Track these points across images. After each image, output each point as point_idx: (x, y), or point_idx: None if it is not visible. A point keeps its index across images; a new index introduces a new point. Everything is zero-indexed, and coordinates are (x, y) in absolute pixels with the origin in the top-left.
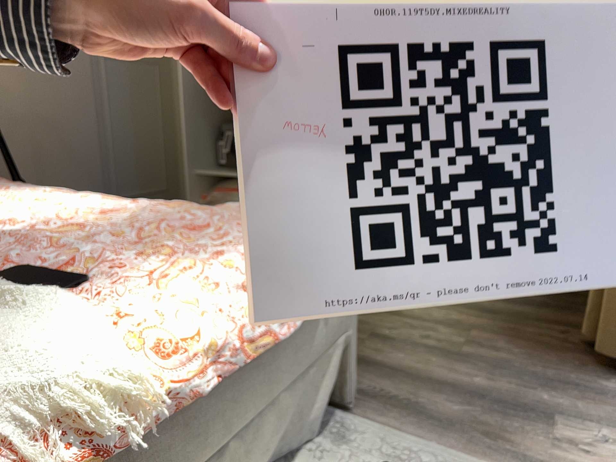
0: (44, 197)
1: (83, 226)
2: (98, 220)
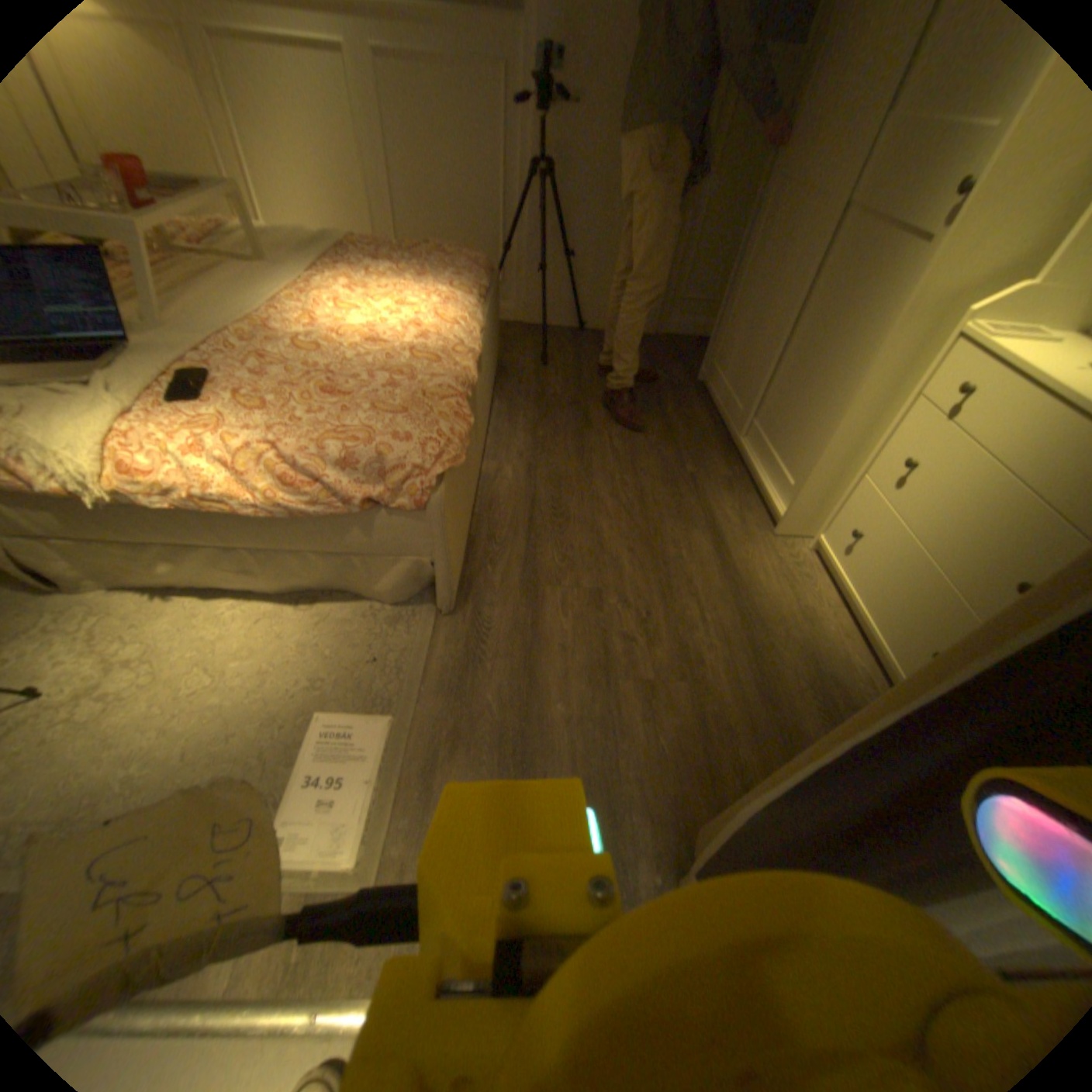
0: (436, 294)
1: (335, 344)
2: (351, 342)
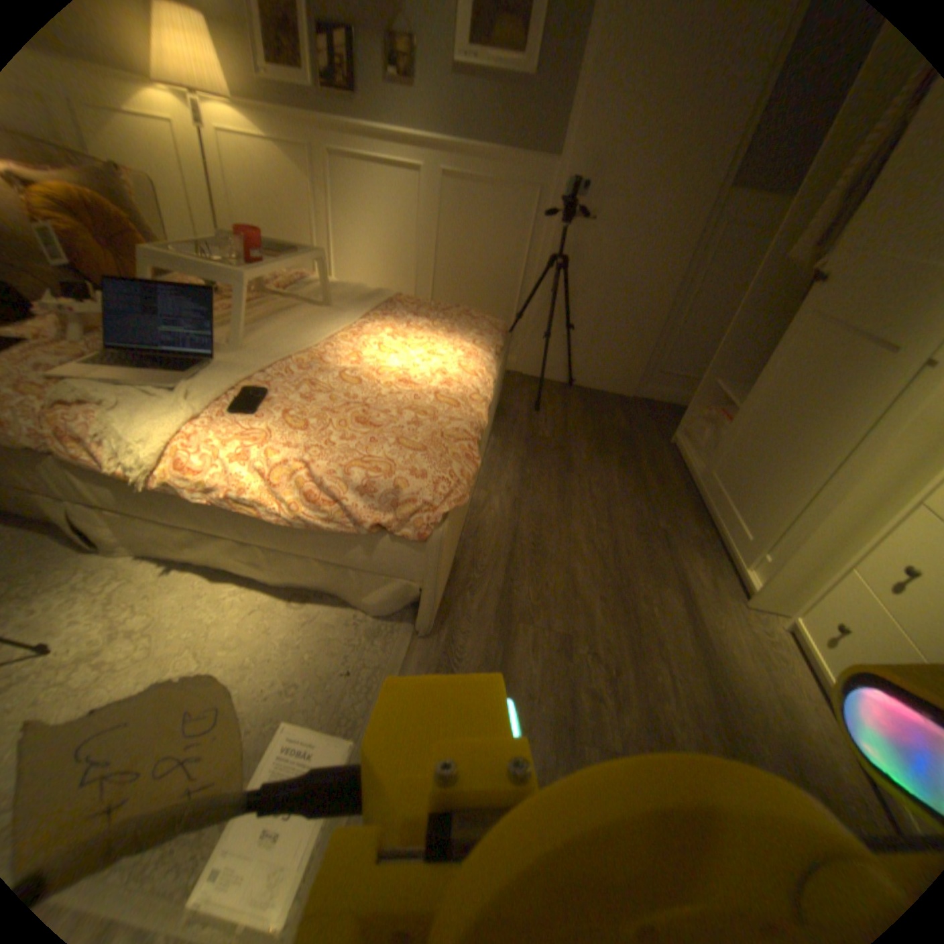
0: (460, 348)
1: (373, 380)
2: (387, 380)
